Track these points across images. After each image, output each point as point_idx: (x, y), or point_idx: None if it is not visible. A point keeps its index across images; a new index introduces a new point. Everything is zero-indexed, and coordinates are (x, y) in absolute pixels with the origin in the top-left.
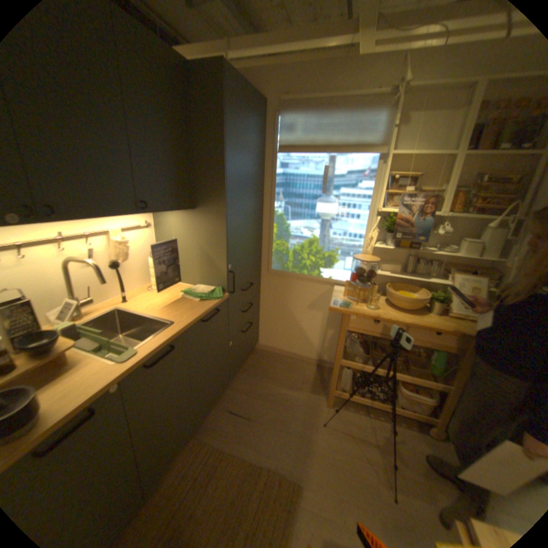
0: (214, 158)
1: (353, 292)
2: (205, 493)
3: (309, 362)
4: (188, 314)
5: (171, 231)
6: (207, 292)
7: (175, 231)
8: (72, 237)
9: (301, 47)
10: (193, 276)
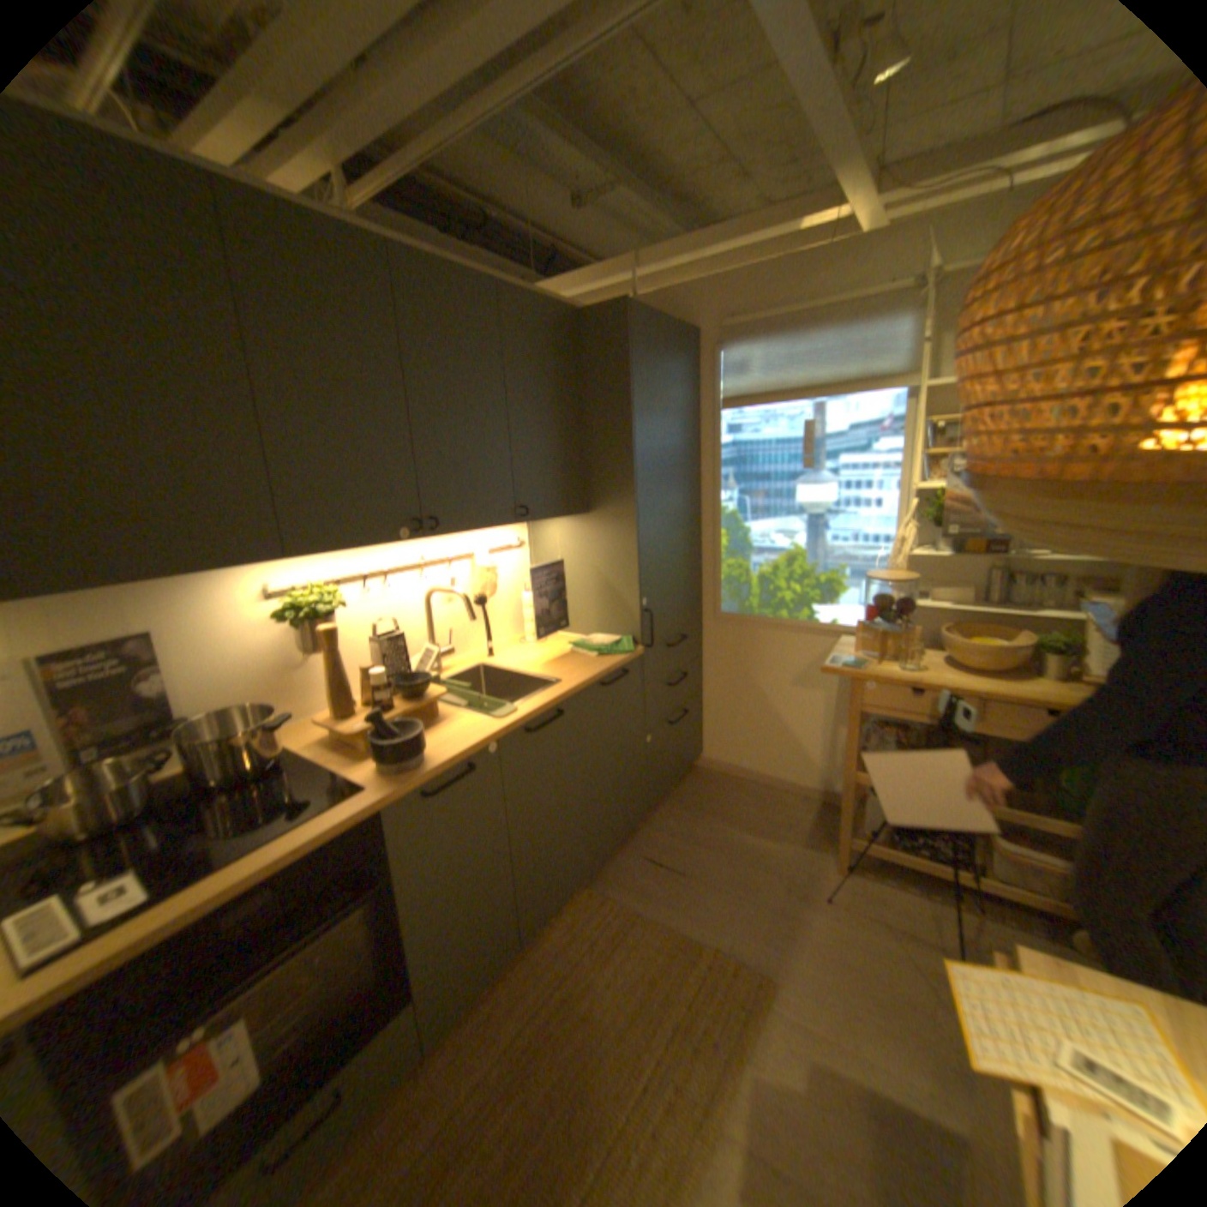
0: (615, 435)
1: (874, 643)
2: (609, 966)
3: (805, 797)
4: (580, 672)
5: (553, 551)
6: (608, 643)
7: (559, 551)
8: (433, 563)
9: (752, 240)
10: (586, 622)
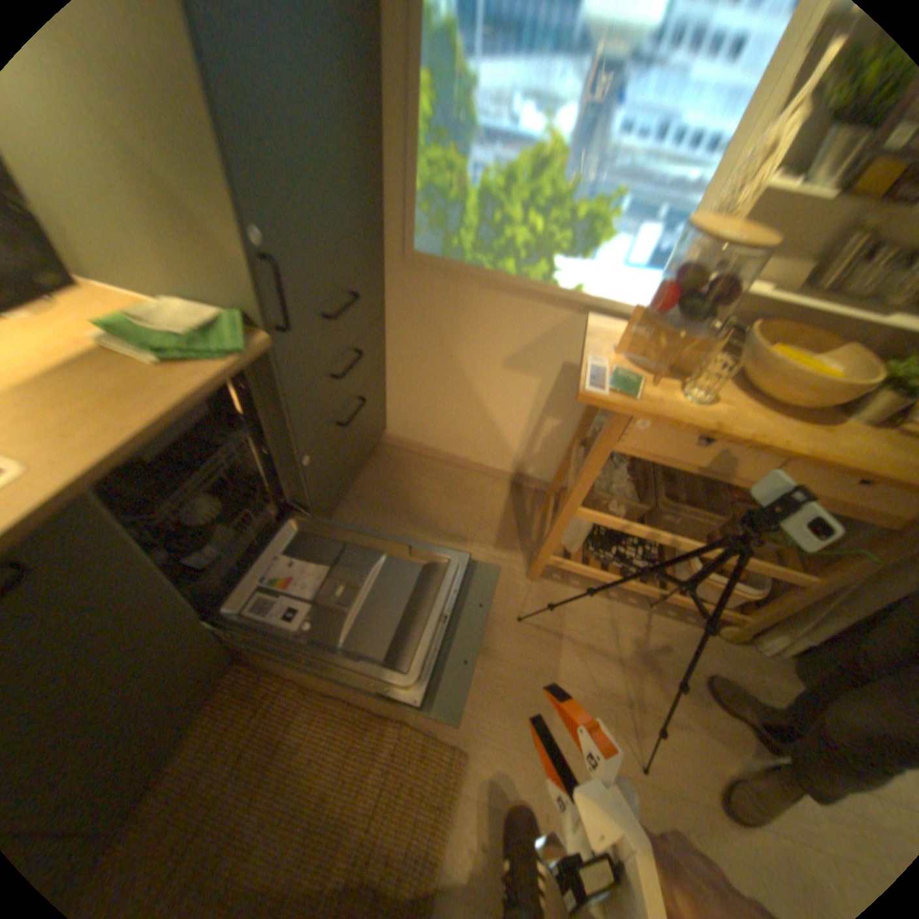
0: None
1: (651, 343)
2: (263, 784)
3: (494, 476)
4: (94, 422)
5: None
6: (186, 326)
7: None
8: None
9: None
10: (138, 263)
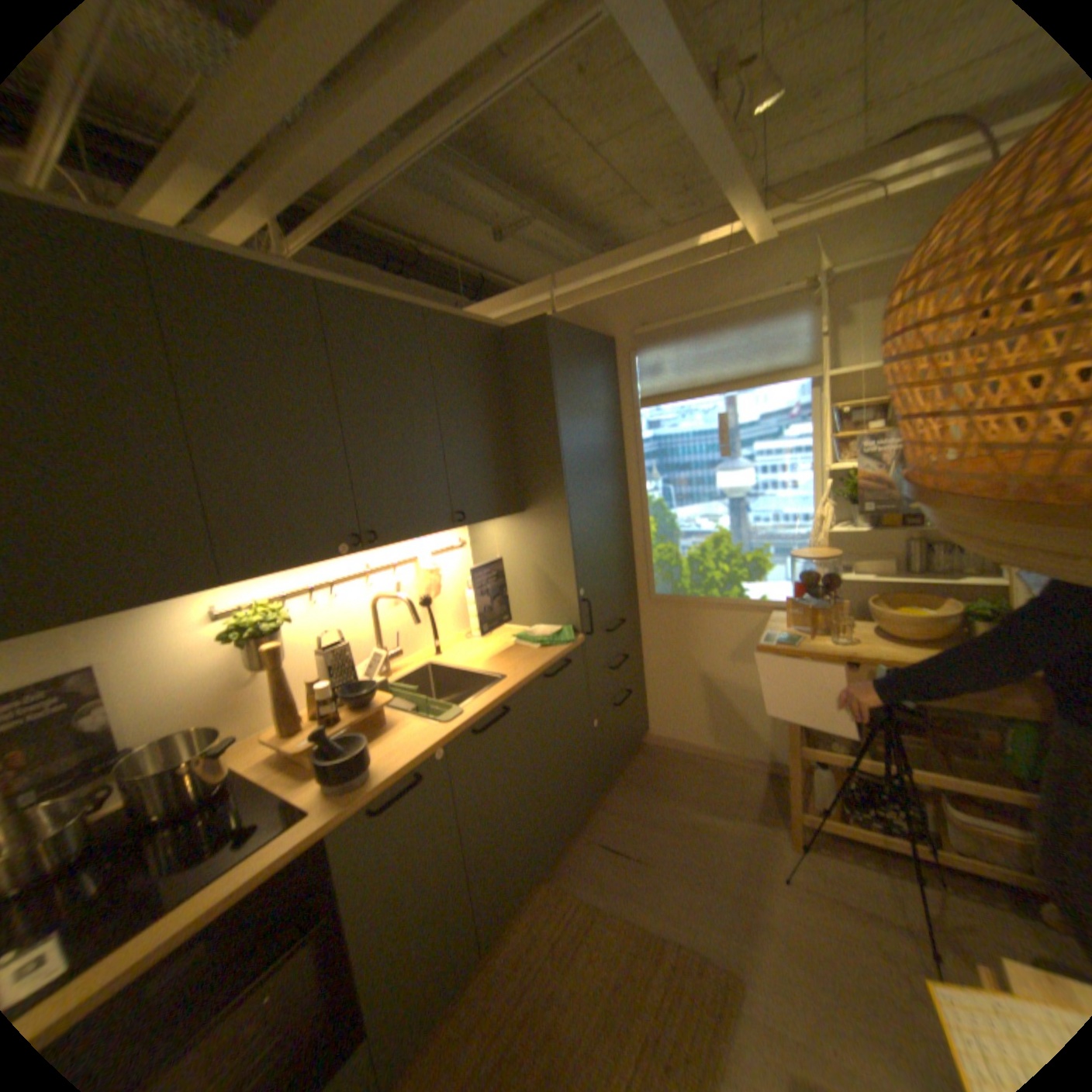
0: (543, 439)
1: (805, 618)
2: (571, 969)
3: (752, 769)
4: (524, 666)
5: (493, 548)
6: (550, 634)
7: (498, 548)
8: (378, 569)
9: (655, 258)
10: (528, 613)
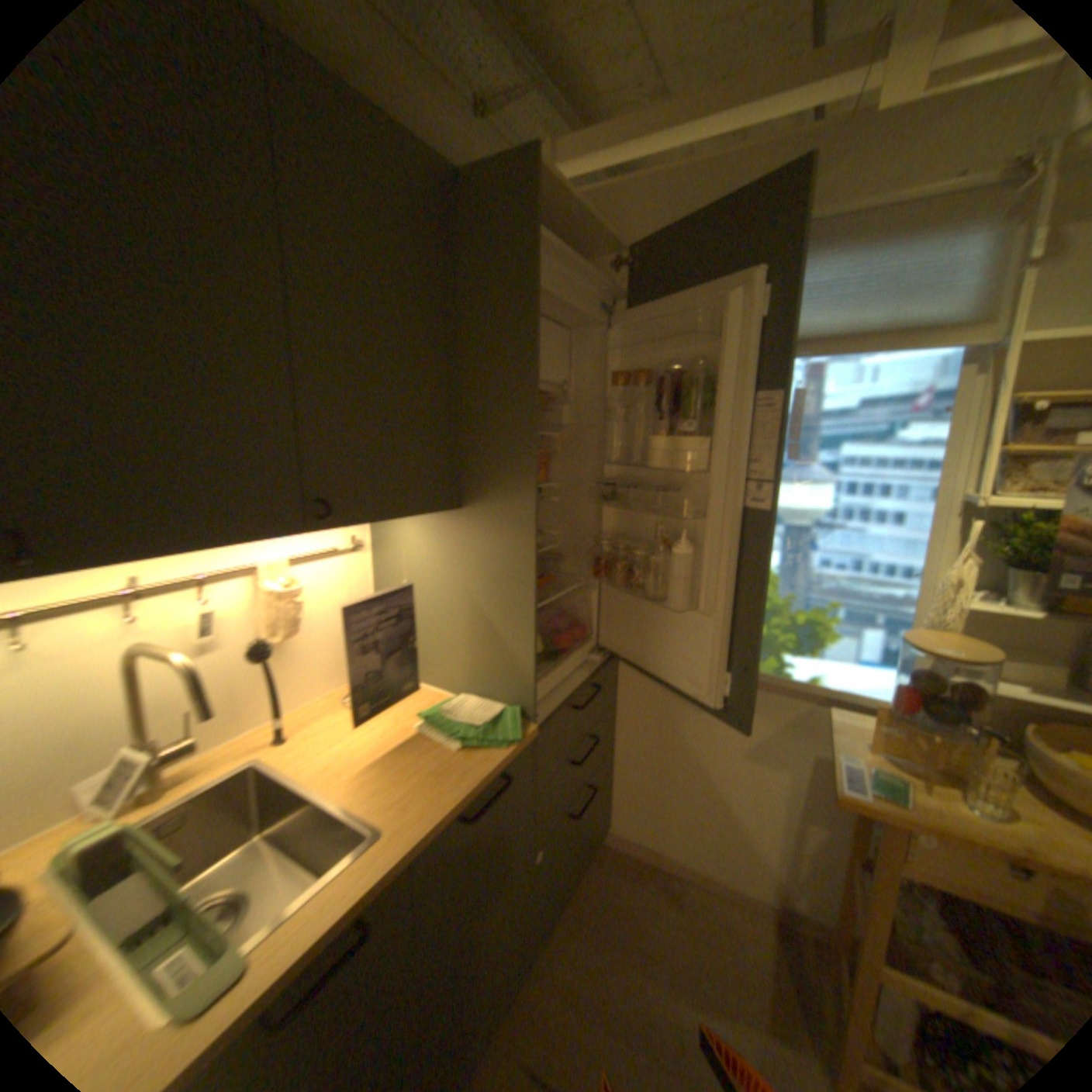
0: (509, 384)
1: (909, 745)
2: None
3: (754, 912)
4: (423, 801)
5: (406, 558)
6: (483, 722)
7: (414, 560)
8: (161, 587)
9: (724, 124)
10: (452, 672)
